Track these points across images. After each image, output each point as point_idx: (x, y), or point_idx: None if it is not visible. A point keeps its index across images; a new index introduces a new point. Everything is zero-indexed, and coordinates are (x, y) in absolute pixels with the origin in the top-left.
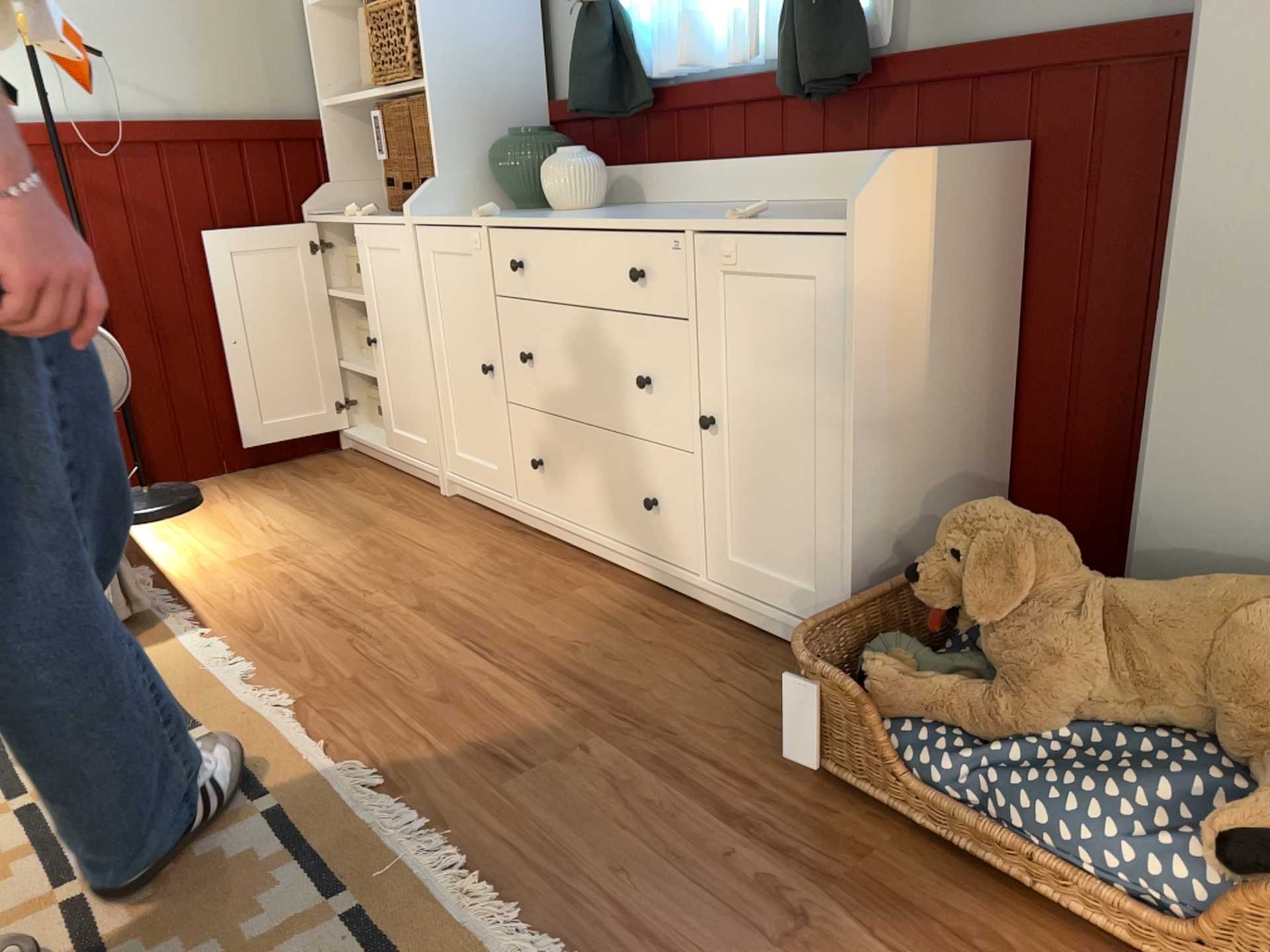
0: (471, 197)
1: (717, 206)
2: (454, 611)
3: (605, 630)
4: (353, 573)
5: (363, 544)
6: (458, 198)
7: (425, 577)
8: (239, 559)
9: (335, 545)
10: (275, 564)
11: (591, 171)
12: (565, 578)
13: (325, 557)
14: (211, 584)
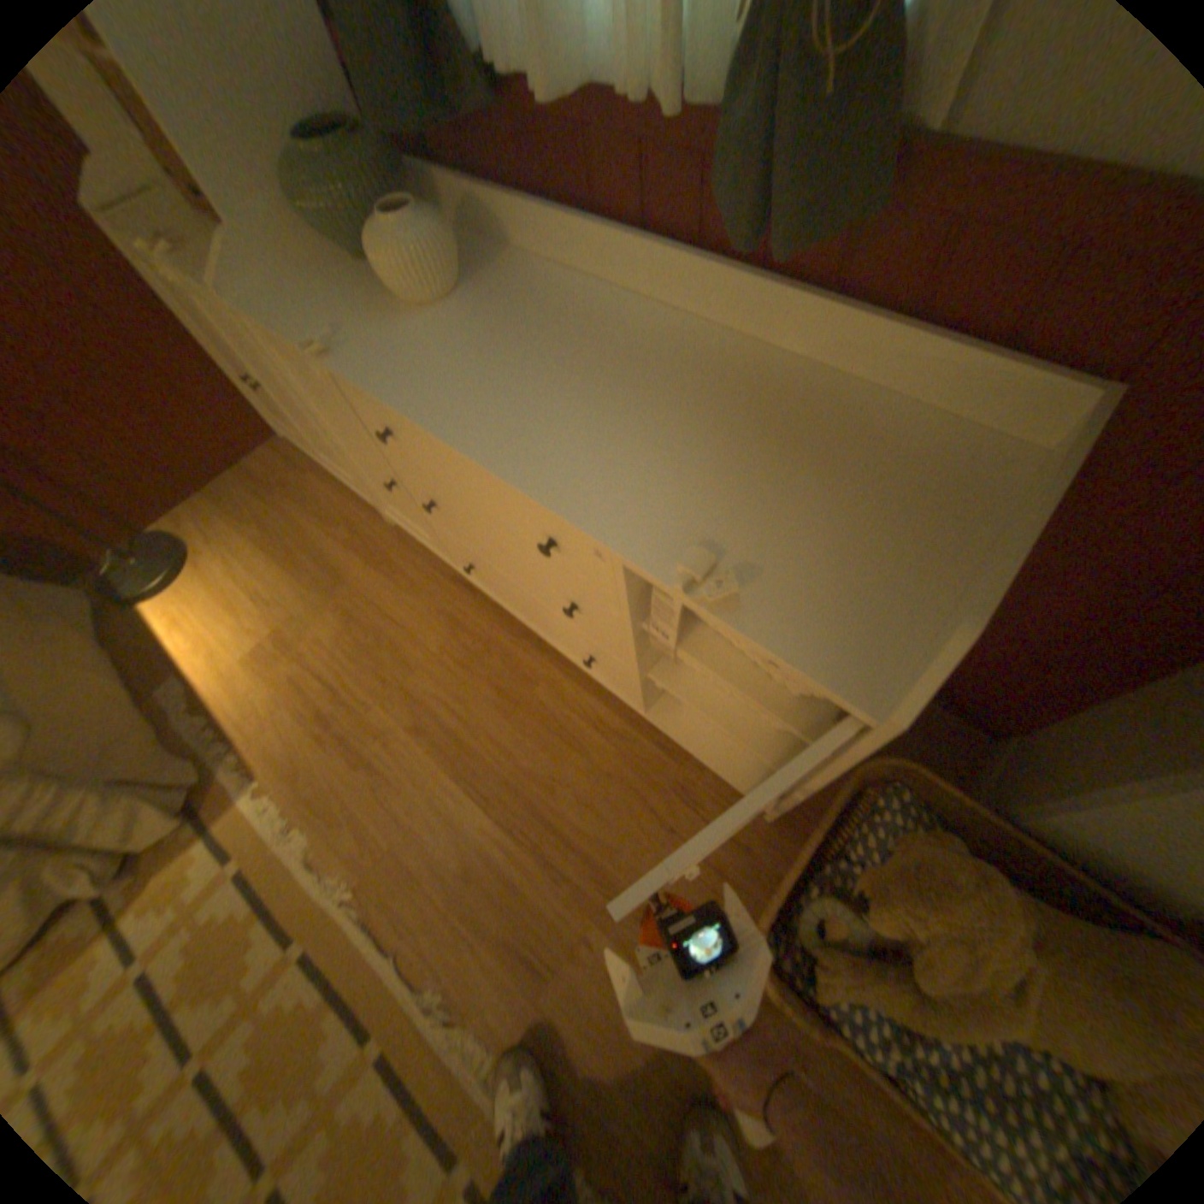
0: (283, 231)
1: (619, 311)
2: (444, 731)
3: (570, 754)
4: (347, 672)
5: (342, 618)
6: (267, 240)
7: (408, 674)
8: (245, 655)
9: (319, 622)
10: (278, 660)
11: (436, 244)
12: (523, 667)
13: (316, 643)
14: (234, 701)
